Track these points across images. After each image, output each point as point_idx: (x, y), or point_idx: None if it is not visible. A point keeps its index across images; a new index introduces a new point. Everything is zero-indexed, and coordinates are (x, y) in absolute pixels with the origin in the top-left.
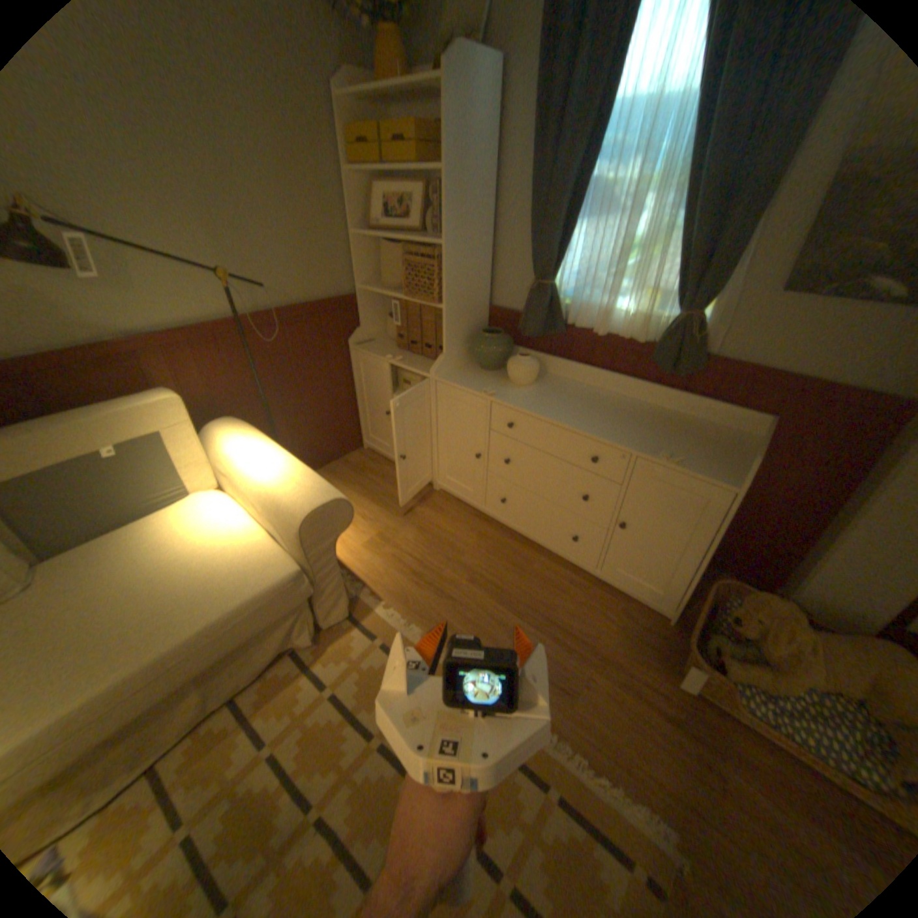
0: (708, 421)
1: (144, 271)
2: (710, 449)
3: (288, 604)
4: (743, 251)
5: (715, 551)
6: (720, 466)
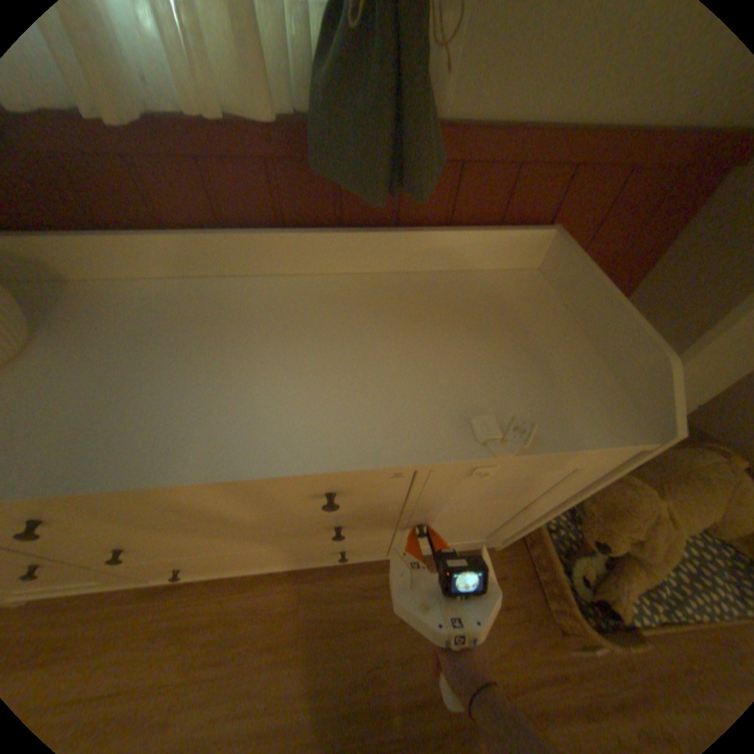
0: (454, 269)
1: None
2: (521, 345)
3: None
4: None
5: None
6: (577, 388)
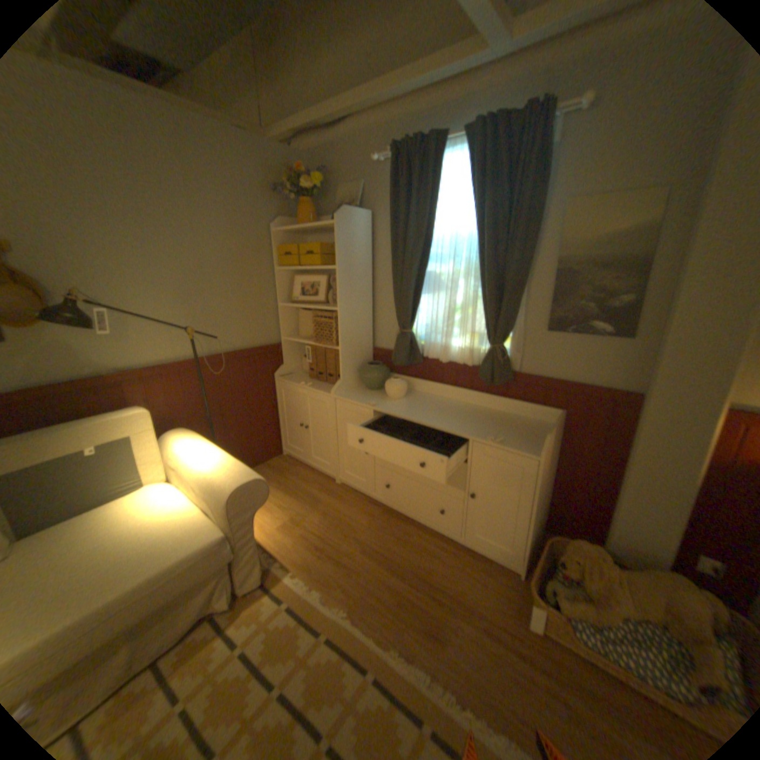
0: (523, 416)
1: (138, 330)
2: (522, 434)
3: (212, 566)
4: (518, 310)
5: (539, 510)
6: (528, 444)
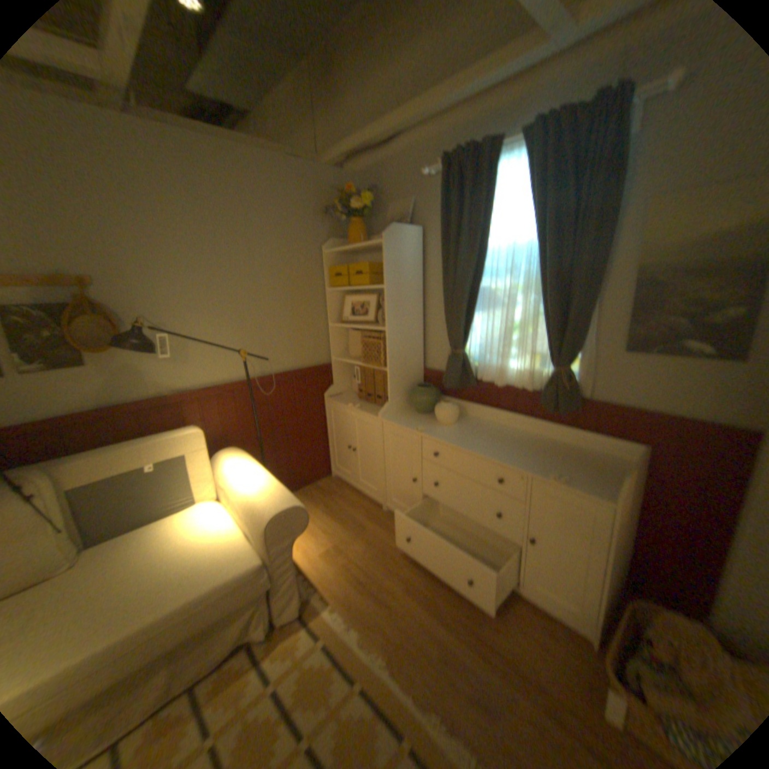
0: (596, 451)
1: (197, 354)
2: (594, 473)
3: (249, 595)
4: (587, 328)
5: (616, 567)
6: (601, 486)
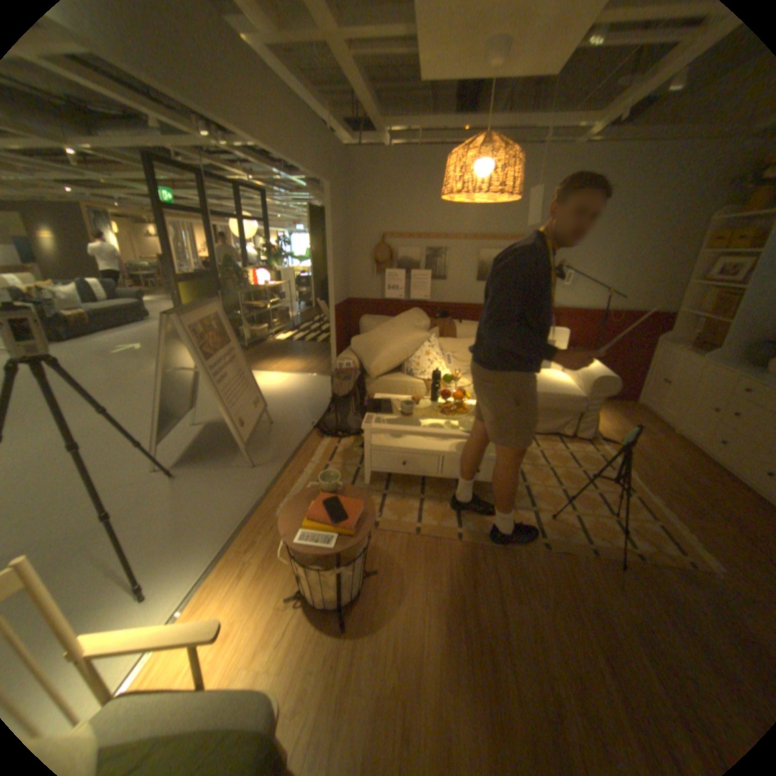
0: None
1: (580, 287)
2: None
3: (574, 407)
4: None
5: None
6: None
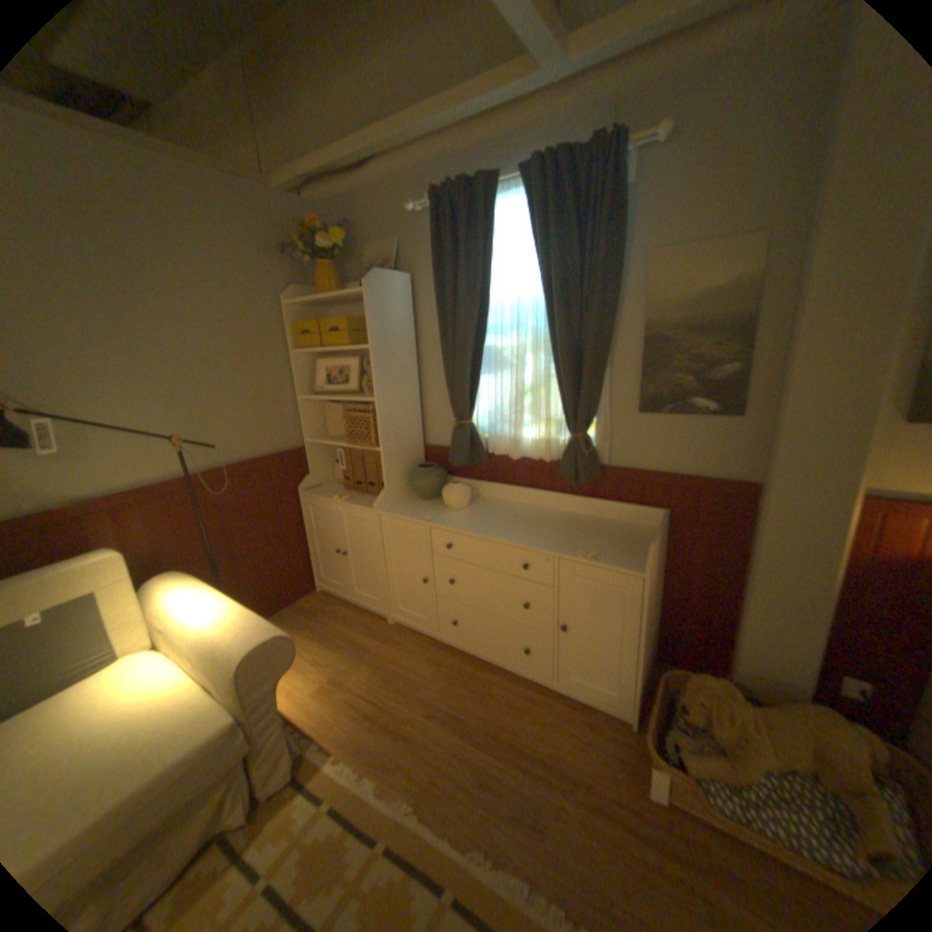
0: (618, 520)
1: (102, 445)
2: (619, 544)
3: (219, 766)
4: (601, 389)
5: (648, 640)
6: (628, 557)
